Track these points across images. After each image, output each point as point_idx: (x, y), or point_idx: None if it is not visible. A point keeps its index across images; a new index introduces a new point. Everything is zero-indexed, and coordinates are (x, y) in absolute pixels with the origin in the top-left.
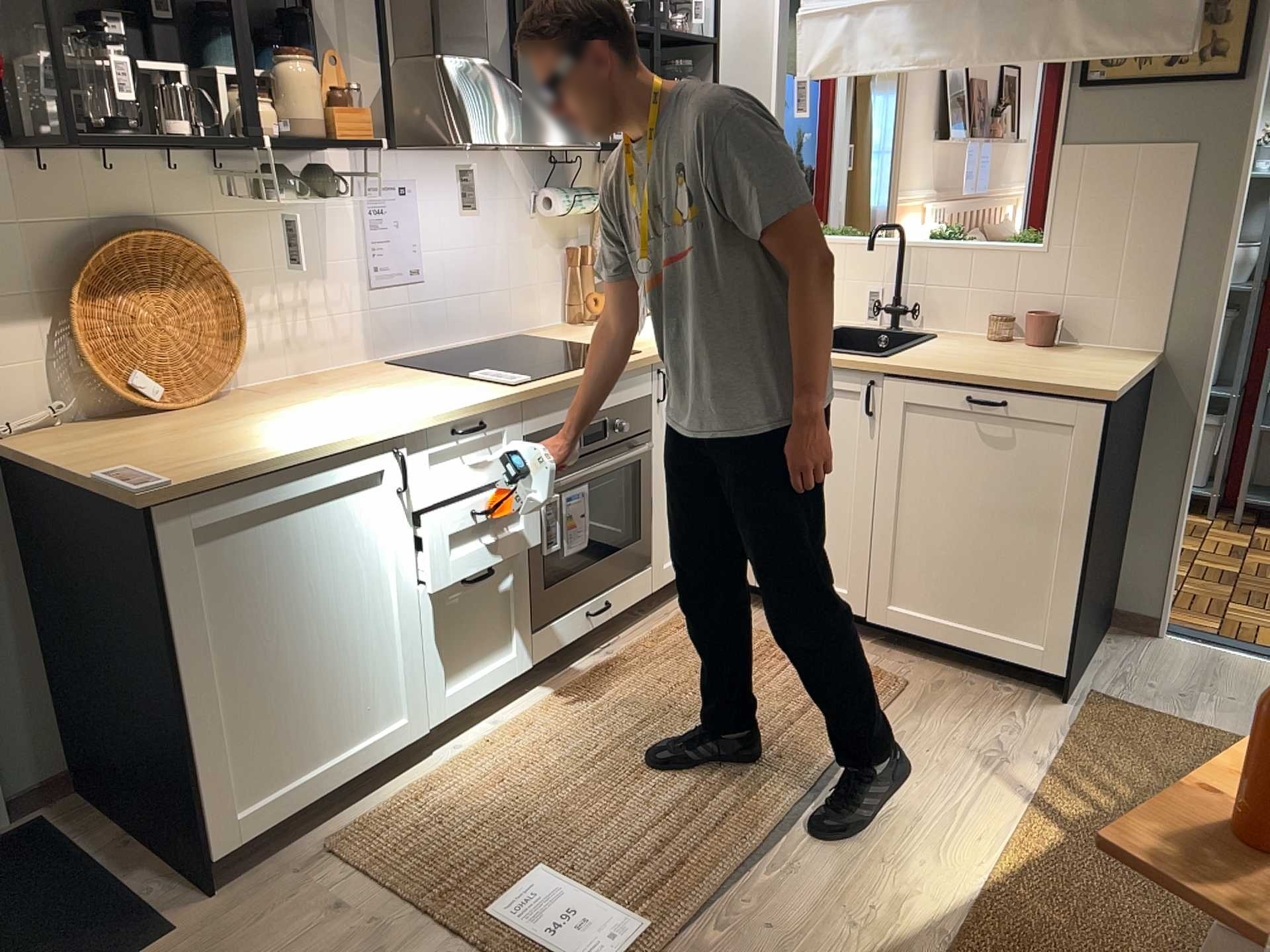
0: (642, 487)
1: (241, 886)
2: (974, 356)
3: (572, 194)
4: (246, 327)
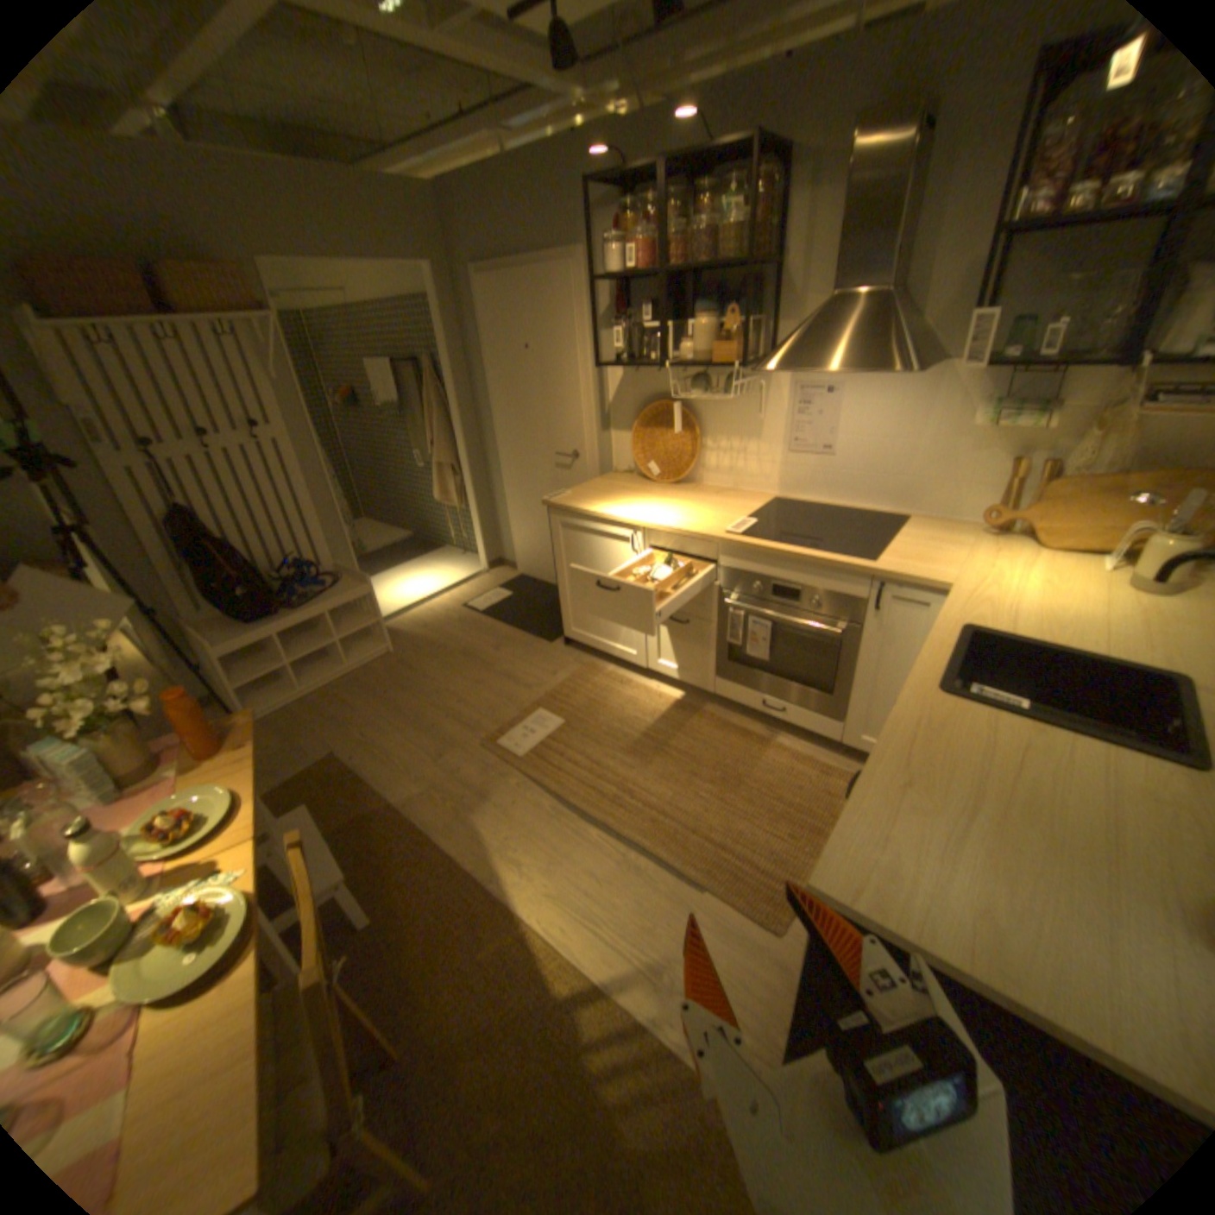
0: (841, 662)
1: (569, 650)
2: (1021, 780)
3: (1006, 406)
4: (695, 454)
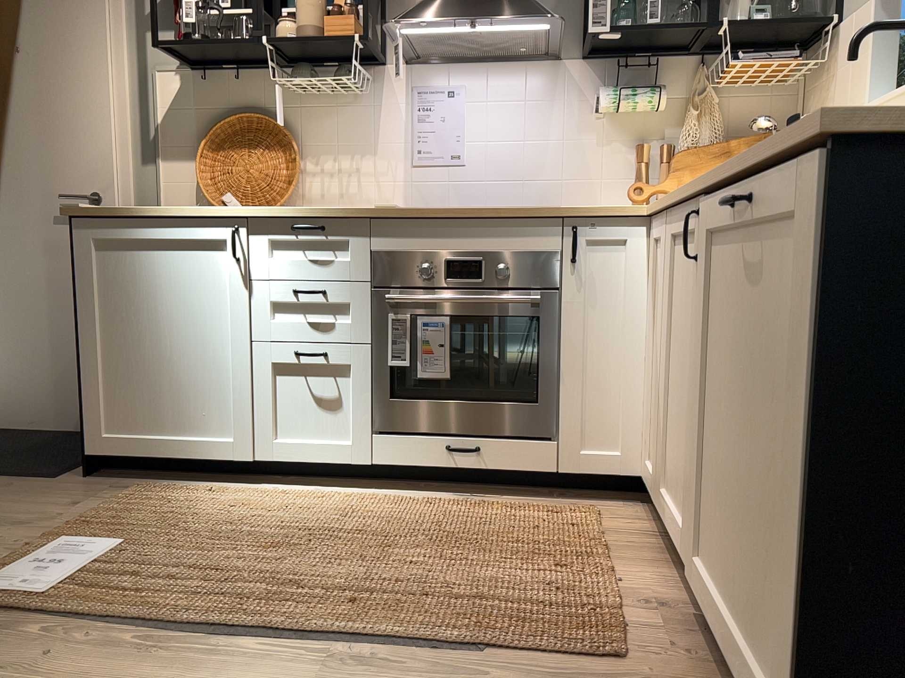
0: (545, 349)
1: (96, 481)
2: None
3: (622, 90)
4: (295, 175)
